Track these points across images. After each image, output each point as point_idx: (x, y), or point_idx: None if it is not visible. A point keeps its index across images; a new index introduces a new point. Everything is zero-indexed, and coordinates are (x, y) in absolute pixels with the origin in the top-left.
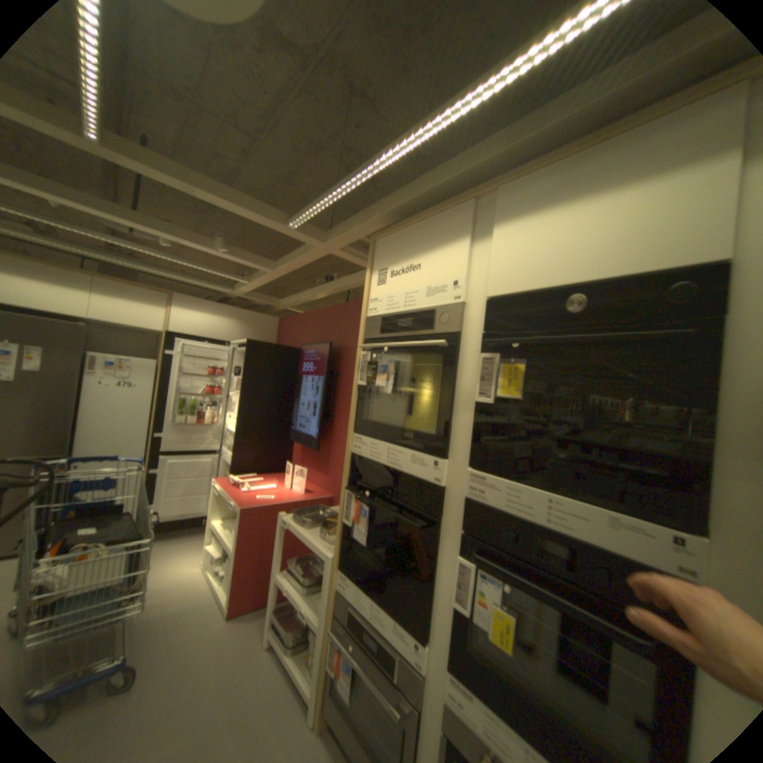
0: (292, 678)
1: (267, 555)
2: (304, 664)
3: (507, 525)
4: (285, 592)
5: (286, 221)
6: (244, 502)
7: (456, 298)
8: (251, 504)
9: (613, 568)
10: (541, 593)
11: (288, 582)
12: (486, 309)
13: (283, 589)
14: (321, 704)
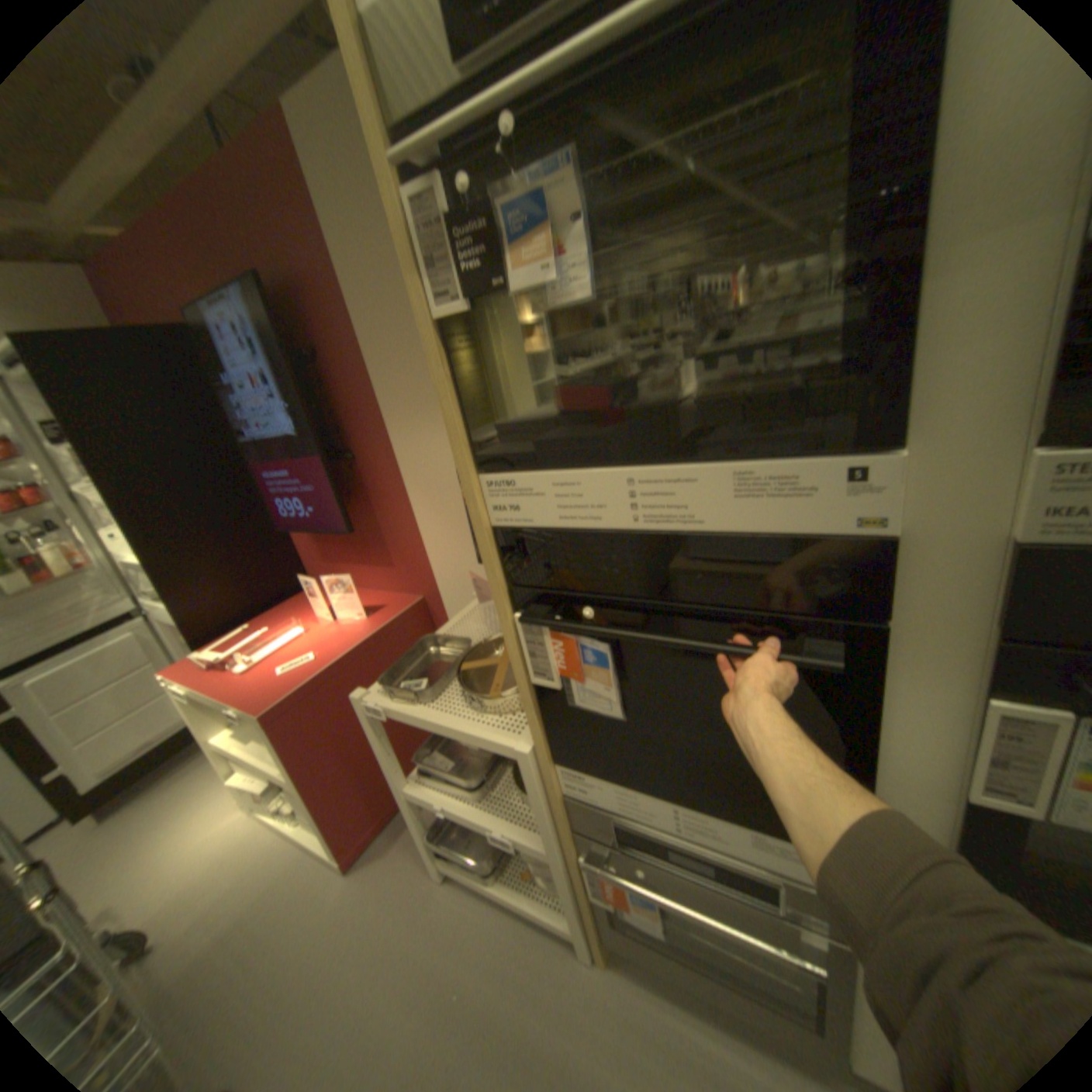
0: (516, 912)
1: (356, 749)
2: (528, 888)
3: None
4: (436, 813)
5: None
6: (254, 696)
7: None
8: (273, 694)
9: None
10: None
11: (431, 788)
12: None
13: (430, 807)
14: (596, 938)
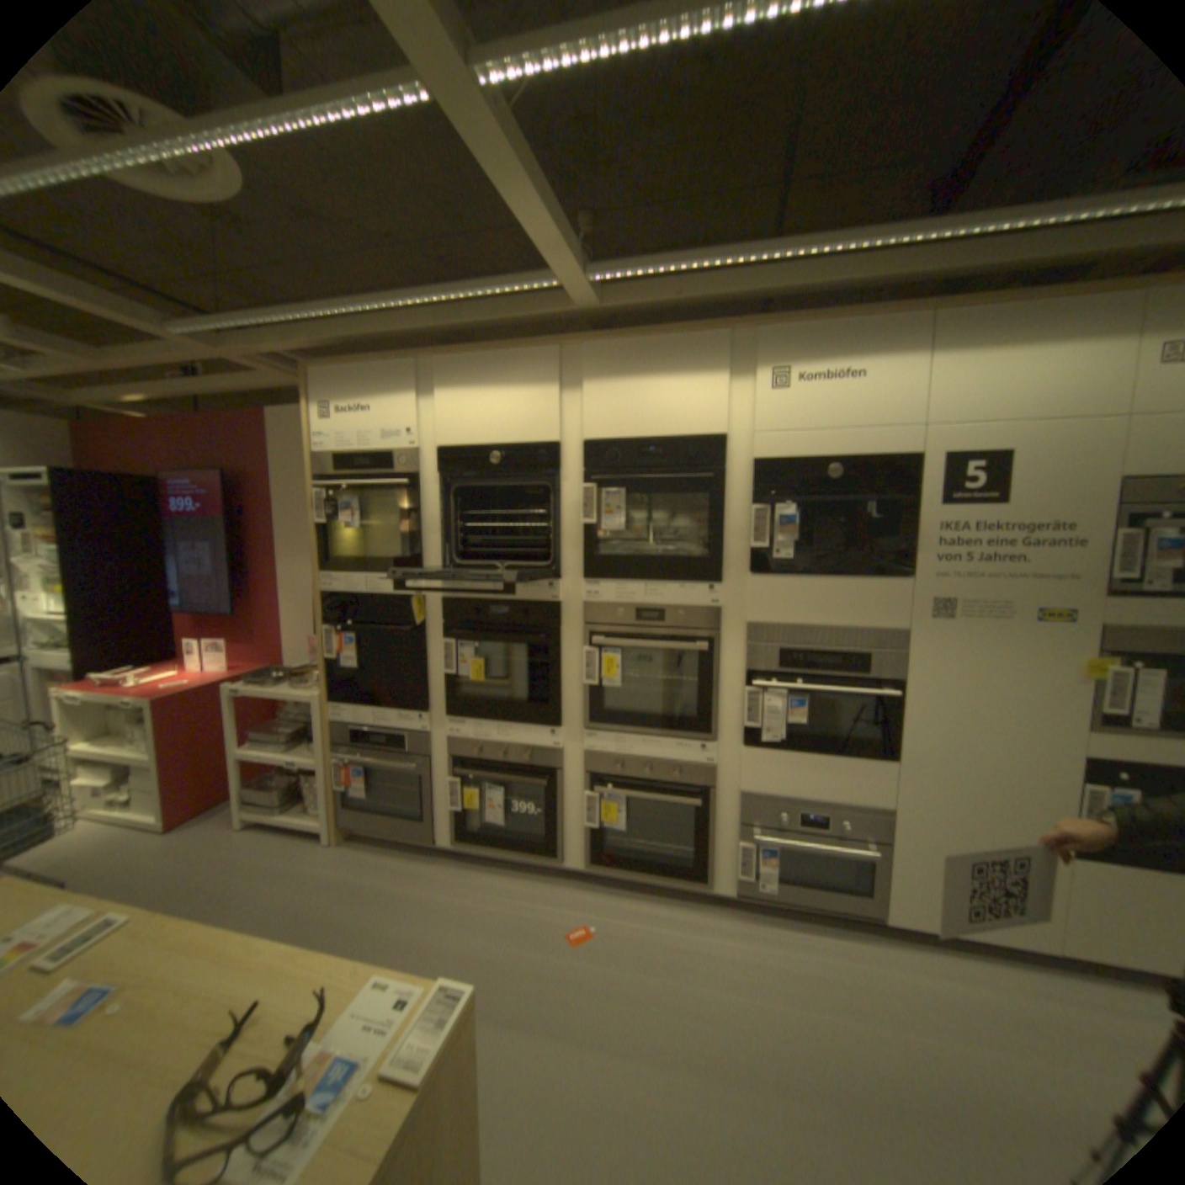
0: (289, 830)
1: (199, 751)
2: (300, 811)
3: (471, 609)
4: (255, 762)
5: (162, 324)
6: (145, 697)
7: (411, 447)
8: (159, 696)
9: (526, 611)
10: (494, 638)
11: (253, 754)
12: (437, 458)
13: (251, 761)
14: (333, 823)
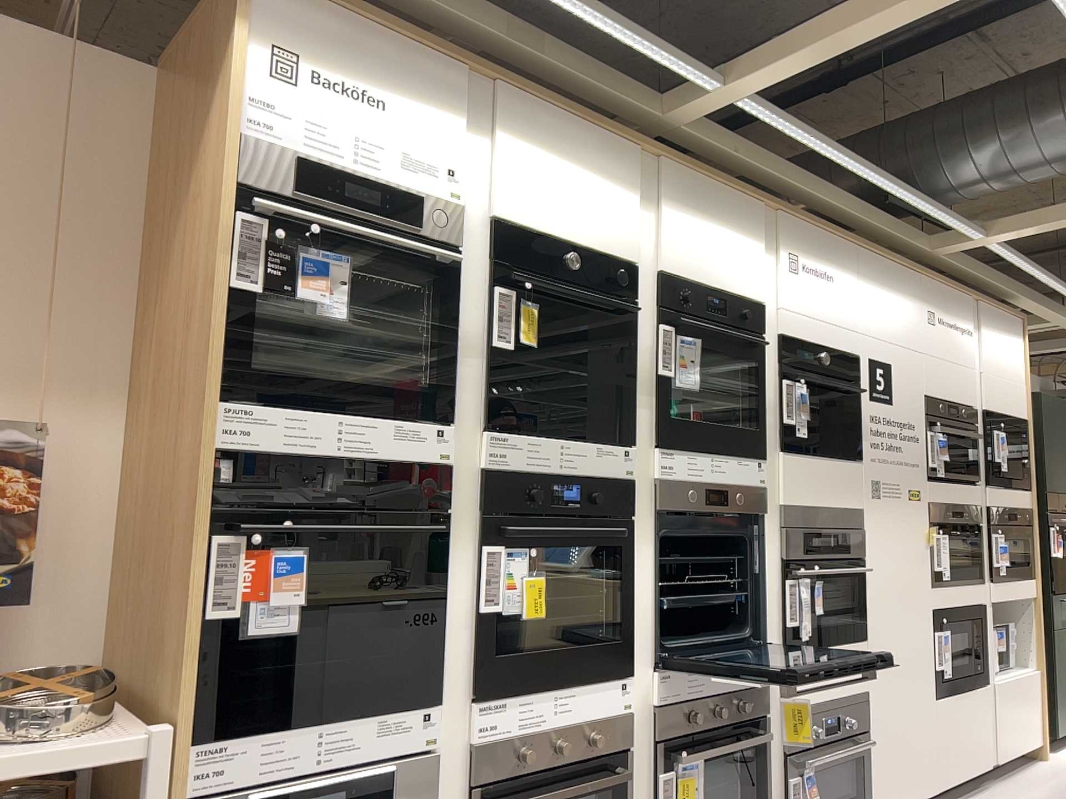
0: None
1: None
2: None
3: (530, 482)
4: None
5: None
6: None
7: (459, 204)
8: None
9: (598, 486)
10: (572, 526)
11: None
12: (491, 235)
13: None
14: None
